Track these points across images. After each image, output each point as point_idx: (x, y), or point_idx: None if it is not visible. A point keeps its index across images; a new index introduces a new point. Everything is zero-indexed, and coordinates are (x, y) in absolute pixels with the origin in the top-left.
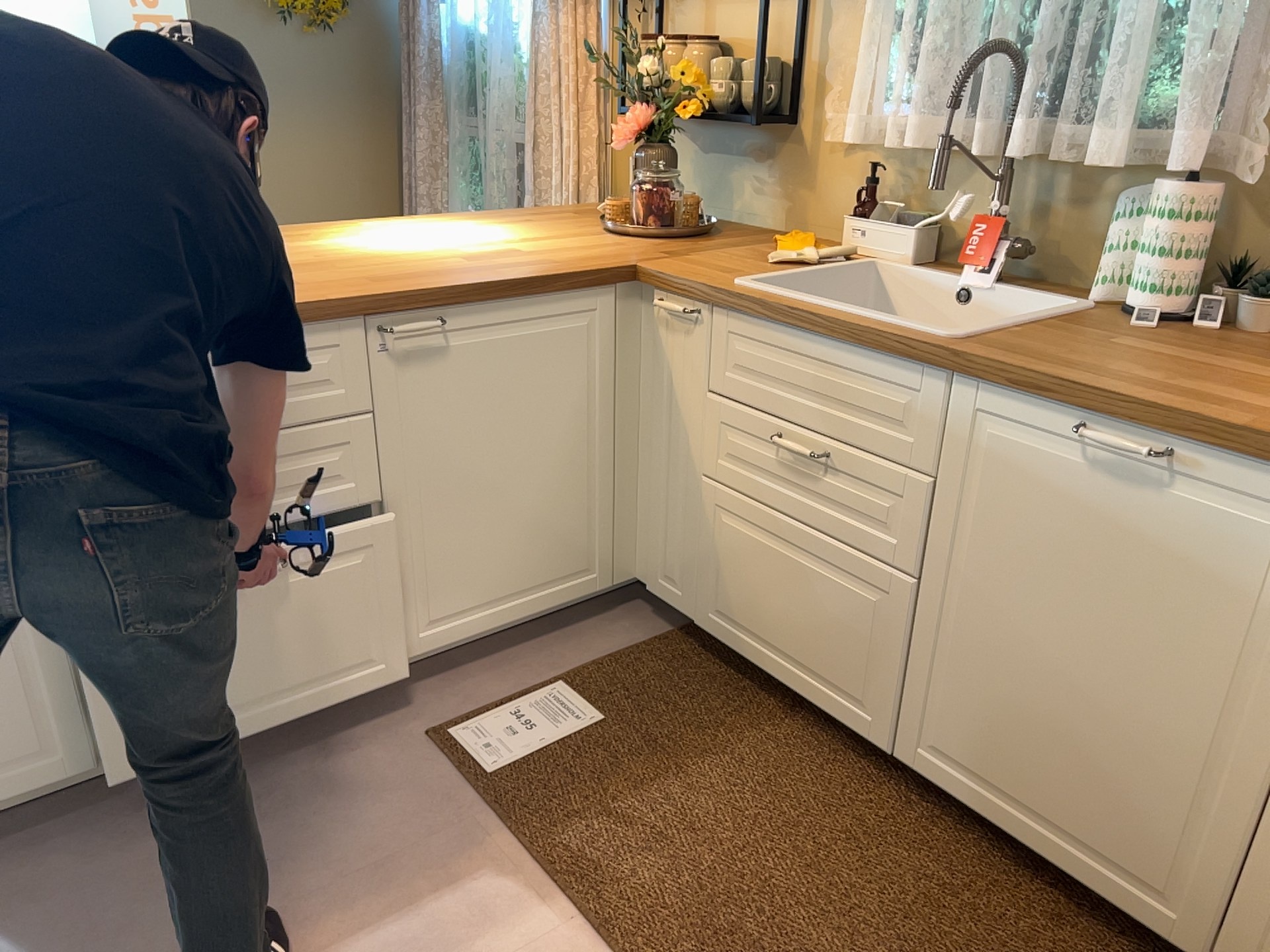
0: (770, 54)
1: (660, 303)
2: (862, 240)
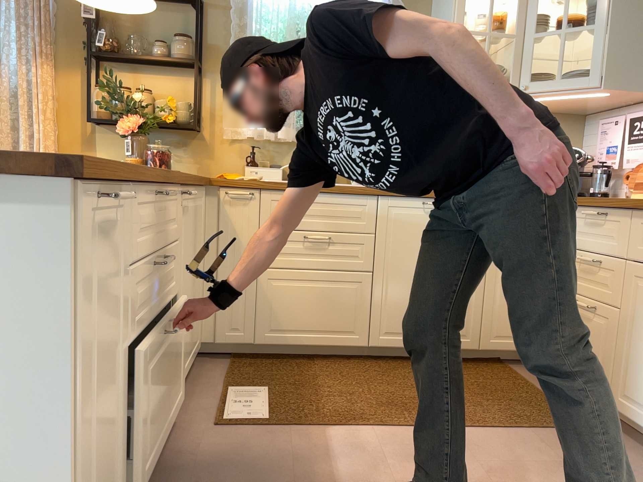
0: (182, 100)
1: (232, 192)
2: (257, 174)
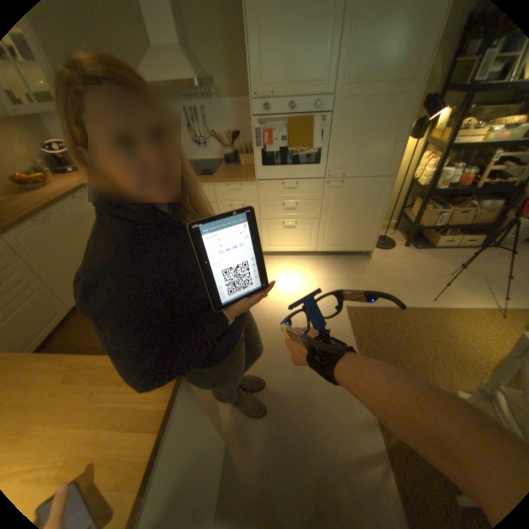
0: None
1: None
2: None
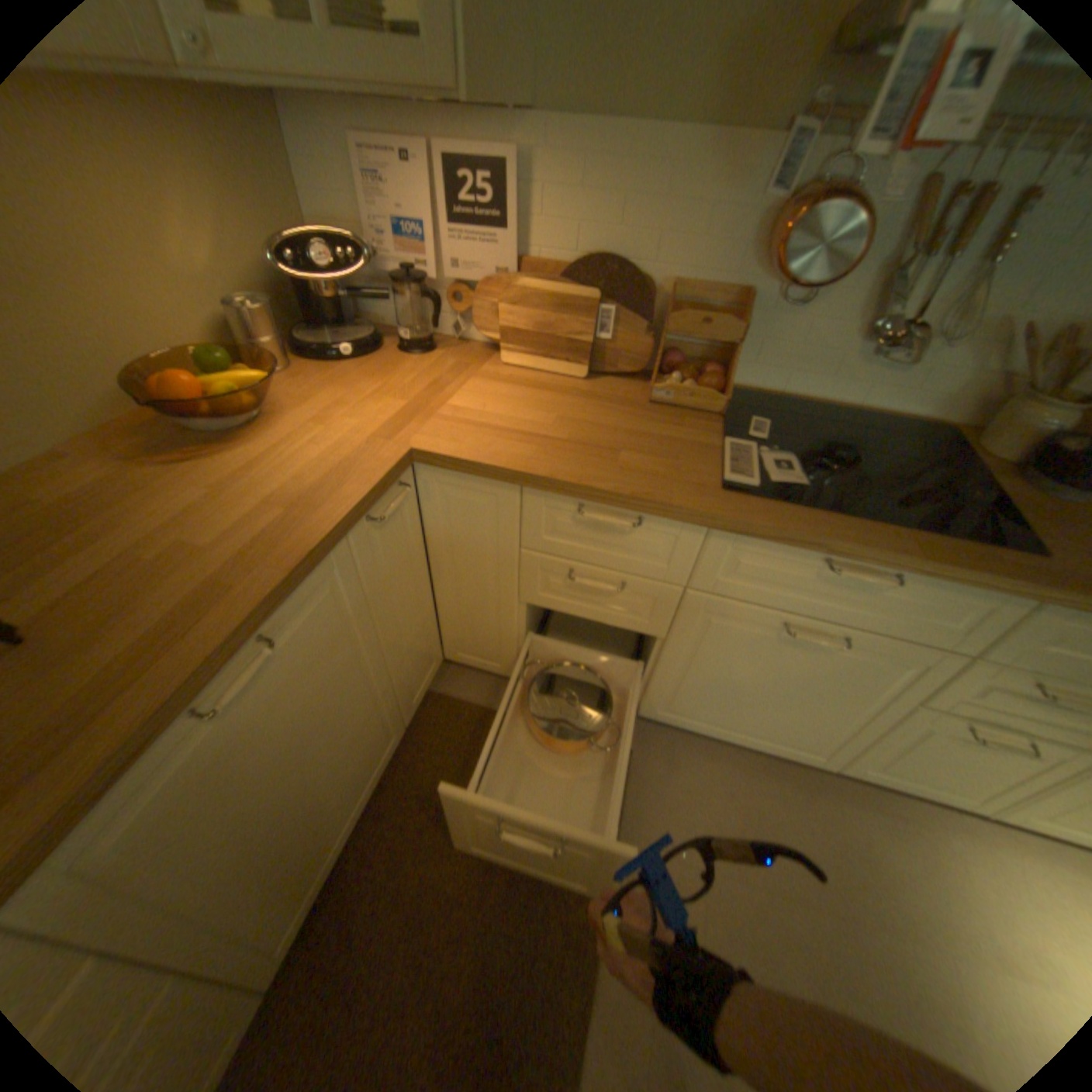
0: None
1: None
2: None
